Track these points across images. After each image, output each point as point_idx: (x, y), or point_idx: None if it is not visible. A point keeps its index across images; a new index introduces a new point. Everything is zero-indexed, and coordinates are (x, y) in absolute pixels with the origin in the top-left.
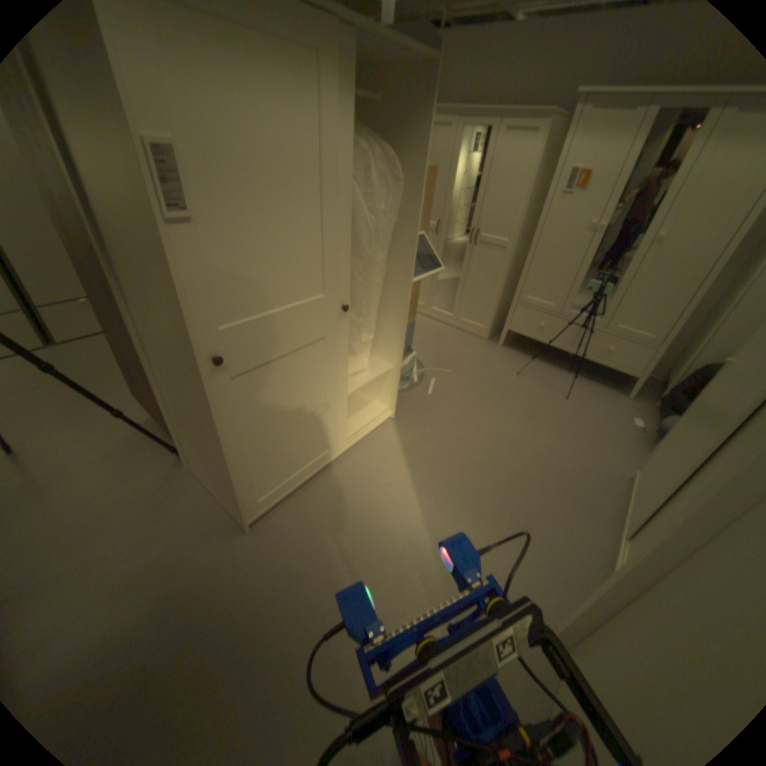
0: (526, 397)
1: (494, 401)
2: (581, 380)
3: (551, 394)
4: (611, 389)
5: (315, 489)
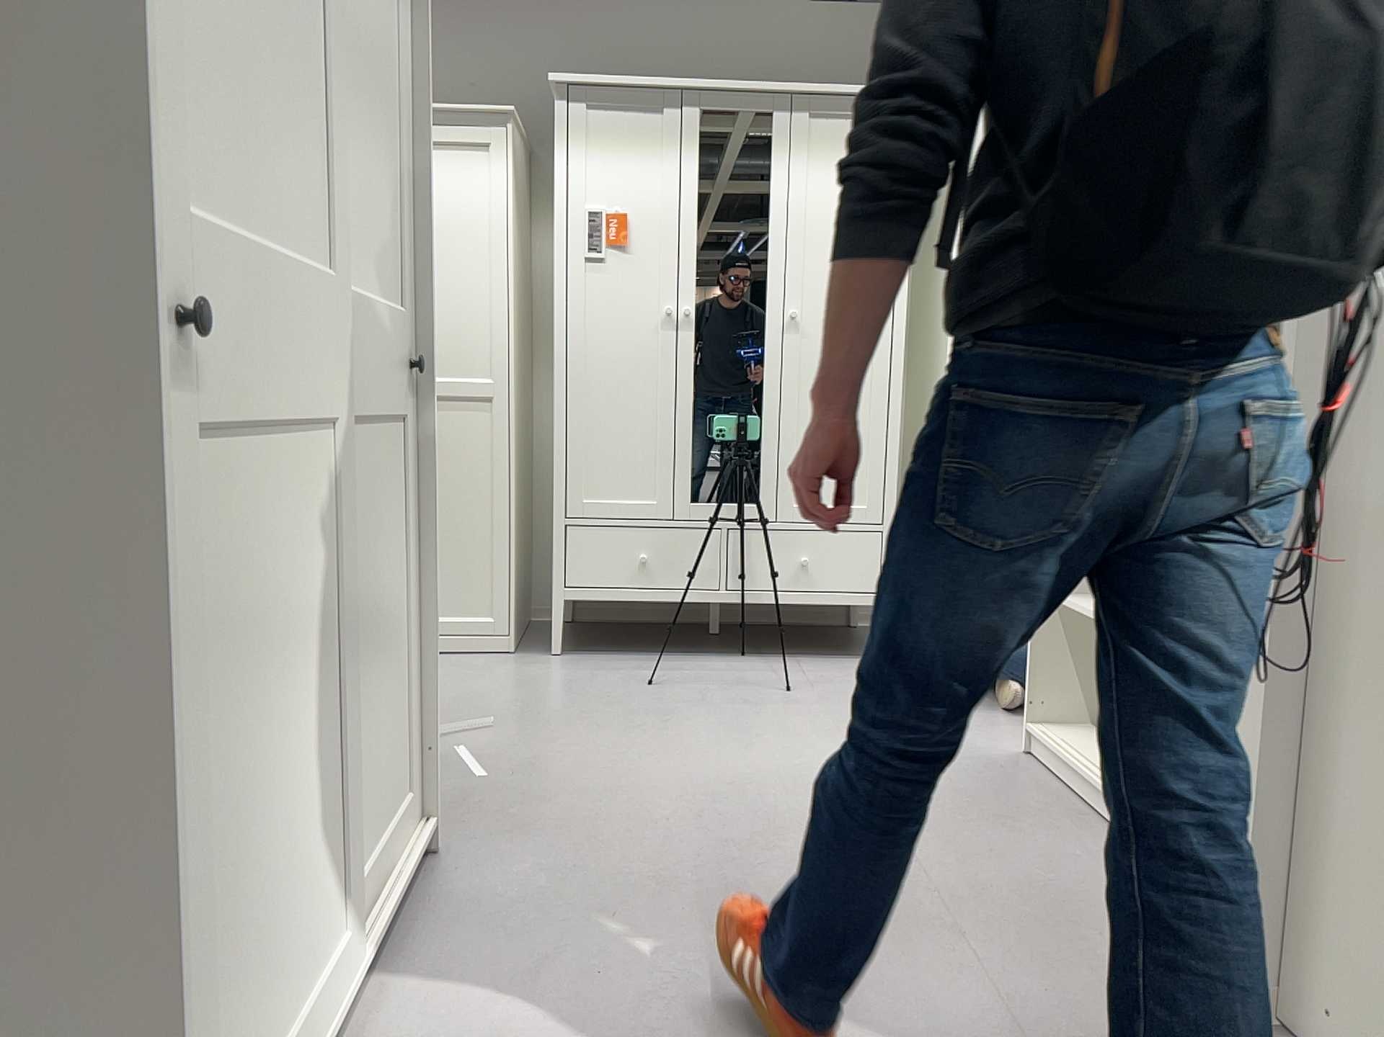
0: (711, 714)
1: (656, 742)
2: (778, 661)
3: (753, 695)
4: (842, 658)
5: None
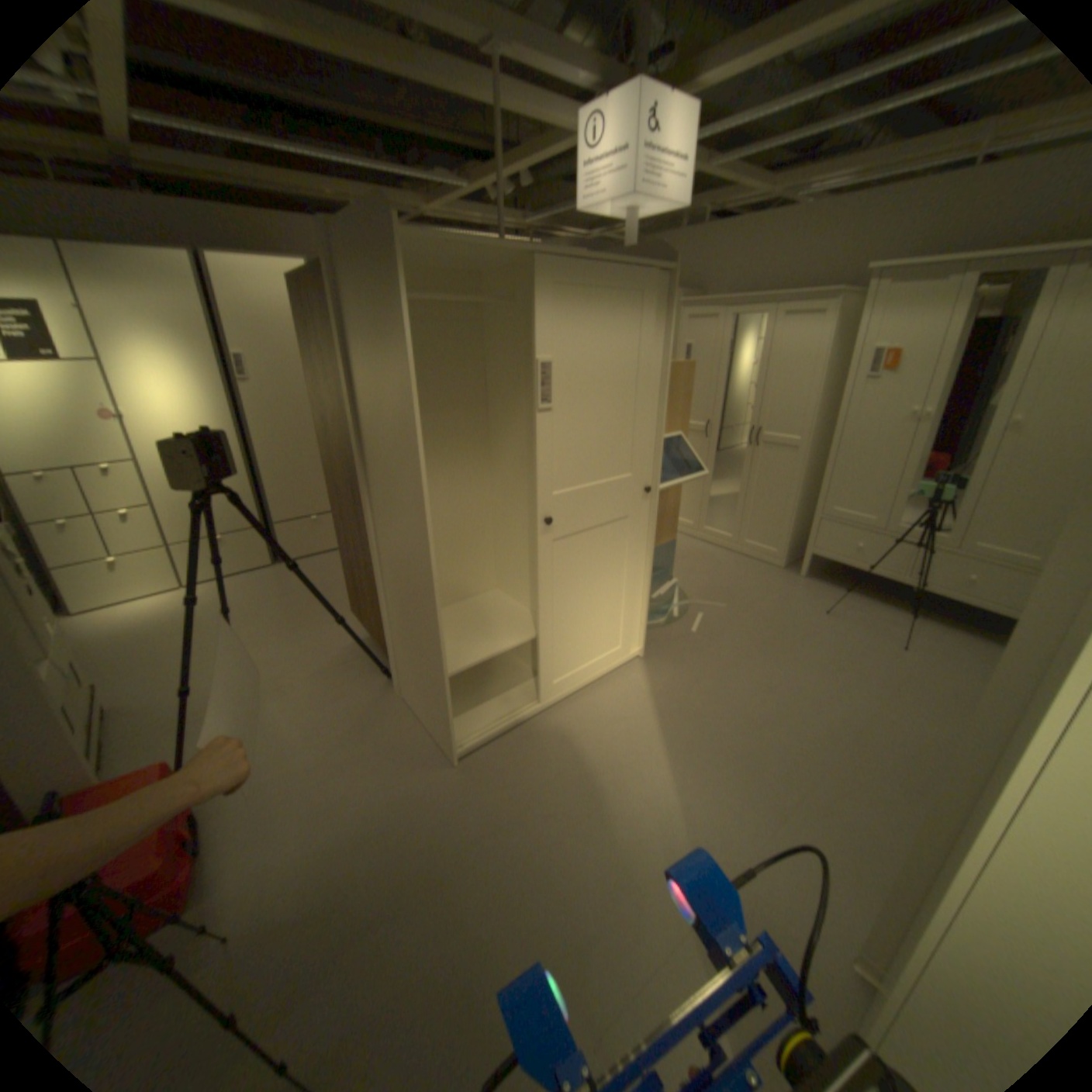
0: (839, 644)
1: (788, 646)
2: (933, 626)
3: (881, 642)
4: (987, 641)
5: (537, 730)
